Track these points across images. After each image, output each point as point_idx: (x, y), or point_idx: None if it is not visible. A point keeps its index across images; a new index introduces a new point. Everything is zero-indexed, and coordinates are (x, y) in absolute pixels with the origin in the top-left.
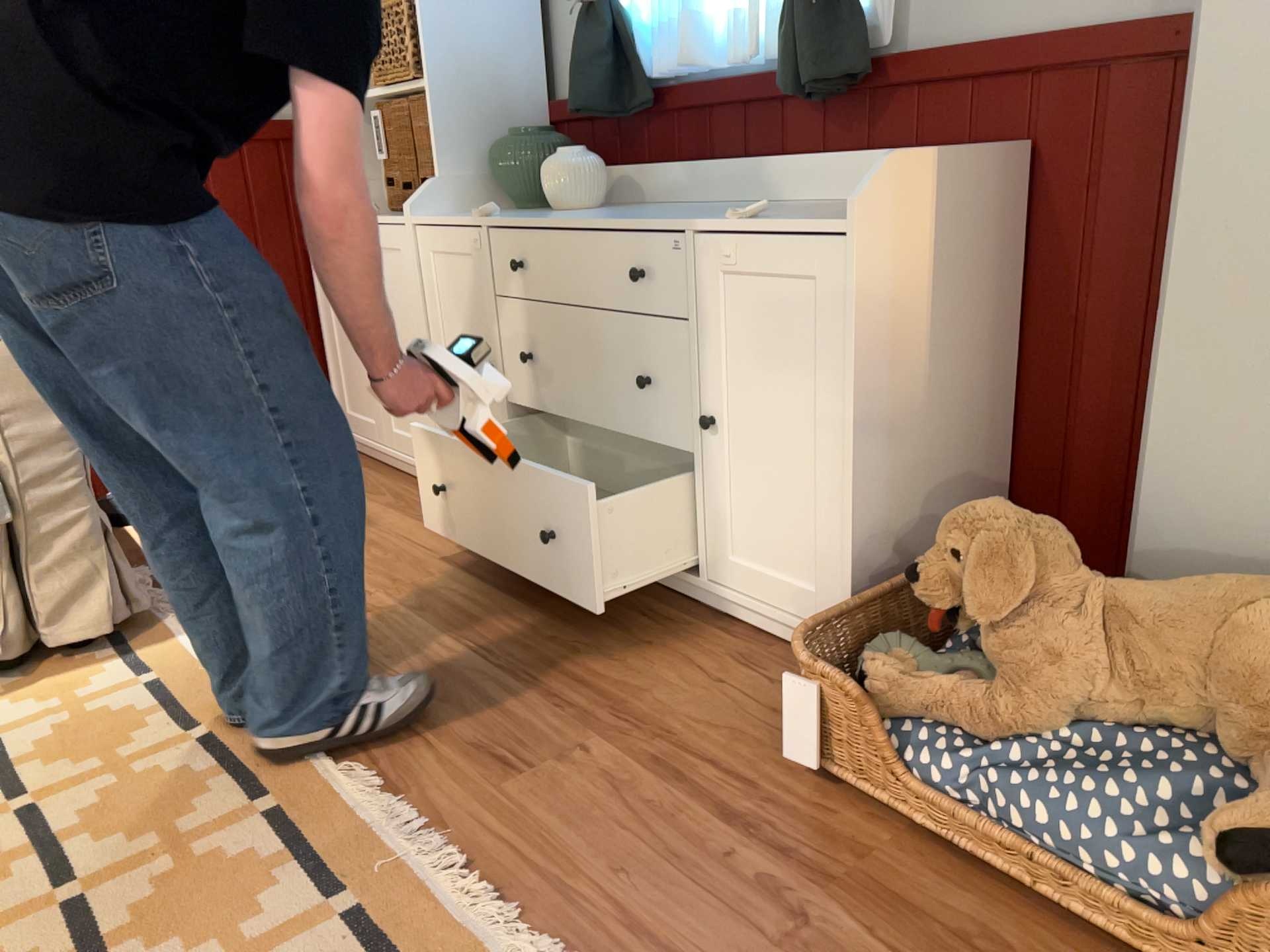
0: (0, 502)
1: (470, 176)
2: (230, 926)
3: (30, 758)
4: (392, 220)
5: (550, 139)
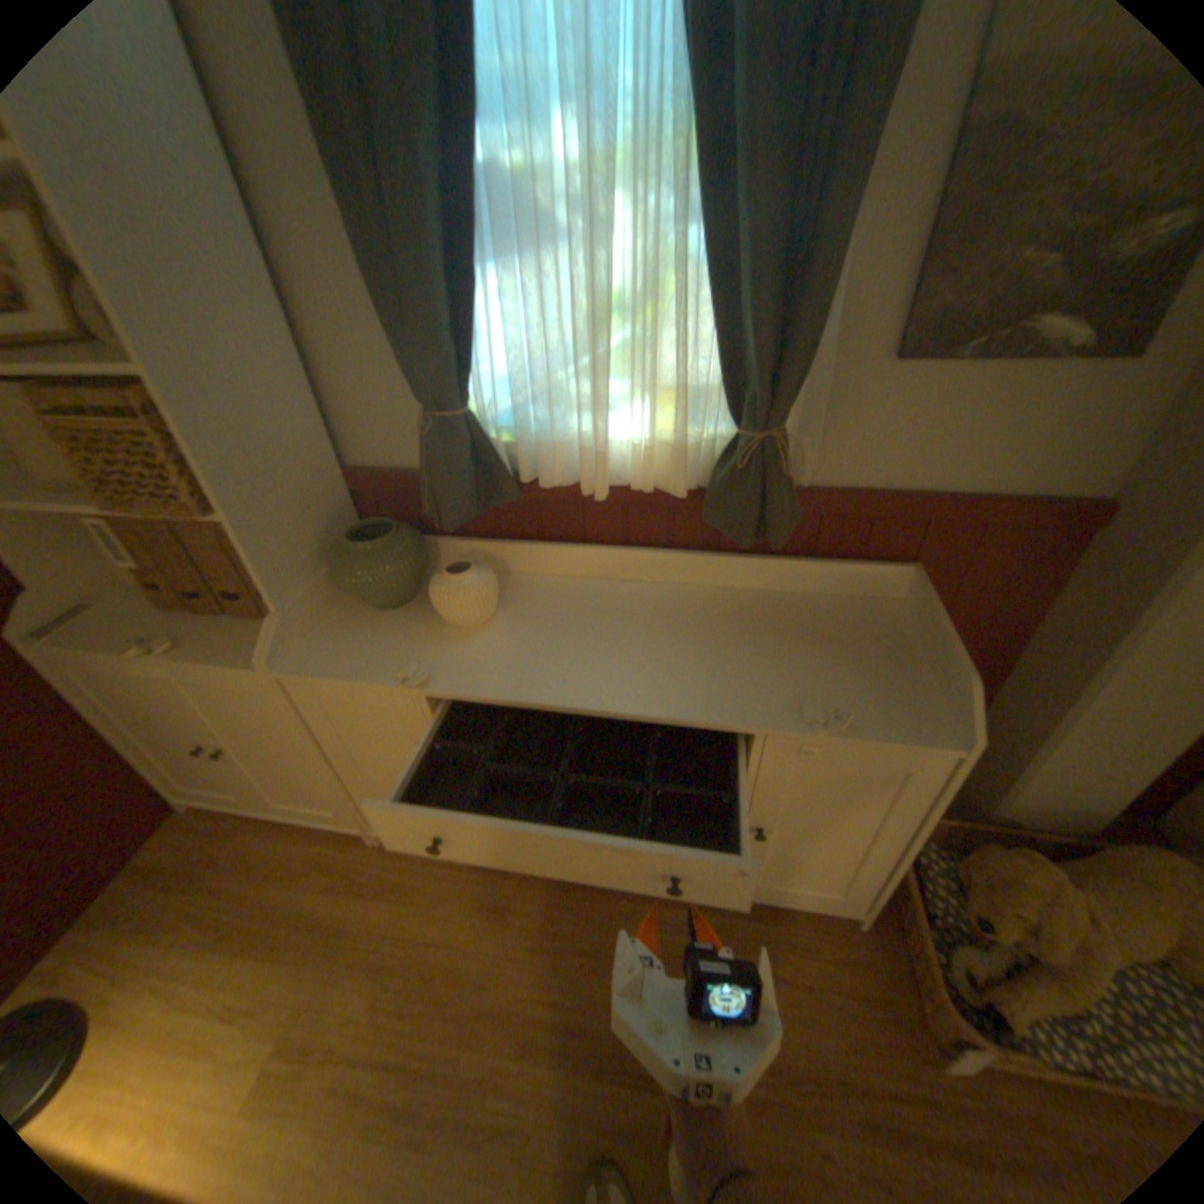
0: None
1: (307, 584)
2: None
3: None
4: (218, 656)
5: (408, 537)
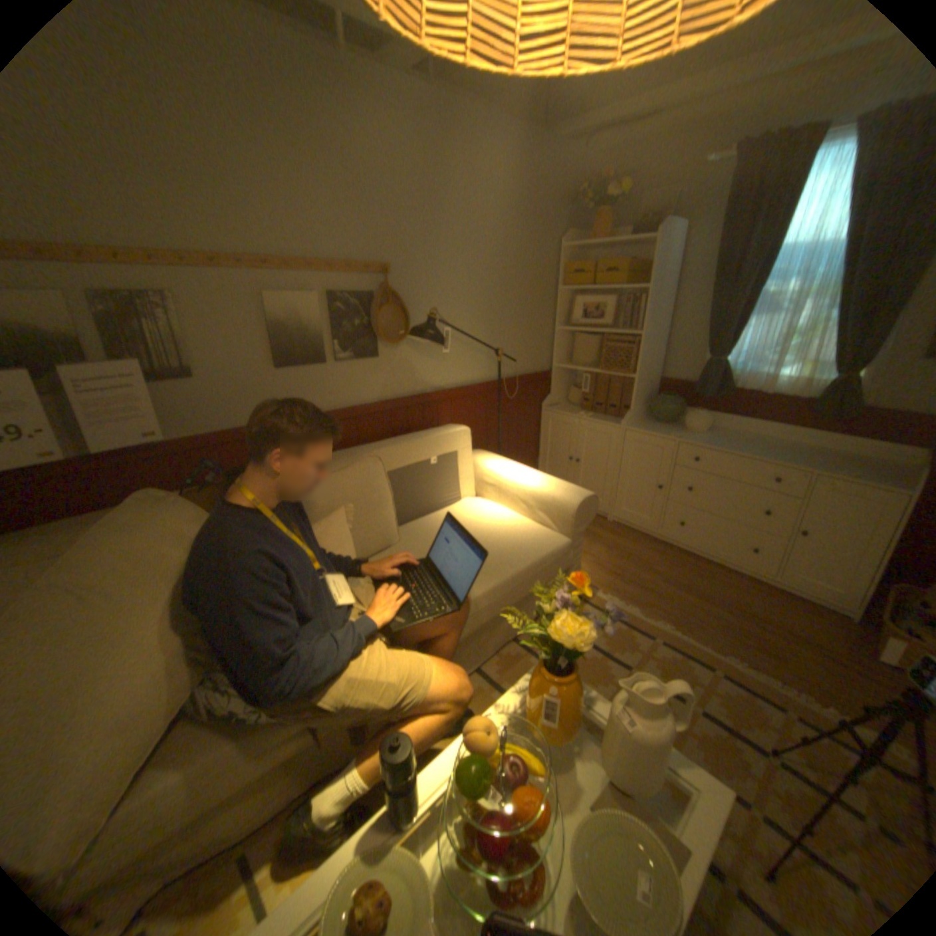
0: (572, 558)
1: (639, 408)
2: (767, 724)
3: (612, 652)
4: (605, 422)
5: (681, 400)
